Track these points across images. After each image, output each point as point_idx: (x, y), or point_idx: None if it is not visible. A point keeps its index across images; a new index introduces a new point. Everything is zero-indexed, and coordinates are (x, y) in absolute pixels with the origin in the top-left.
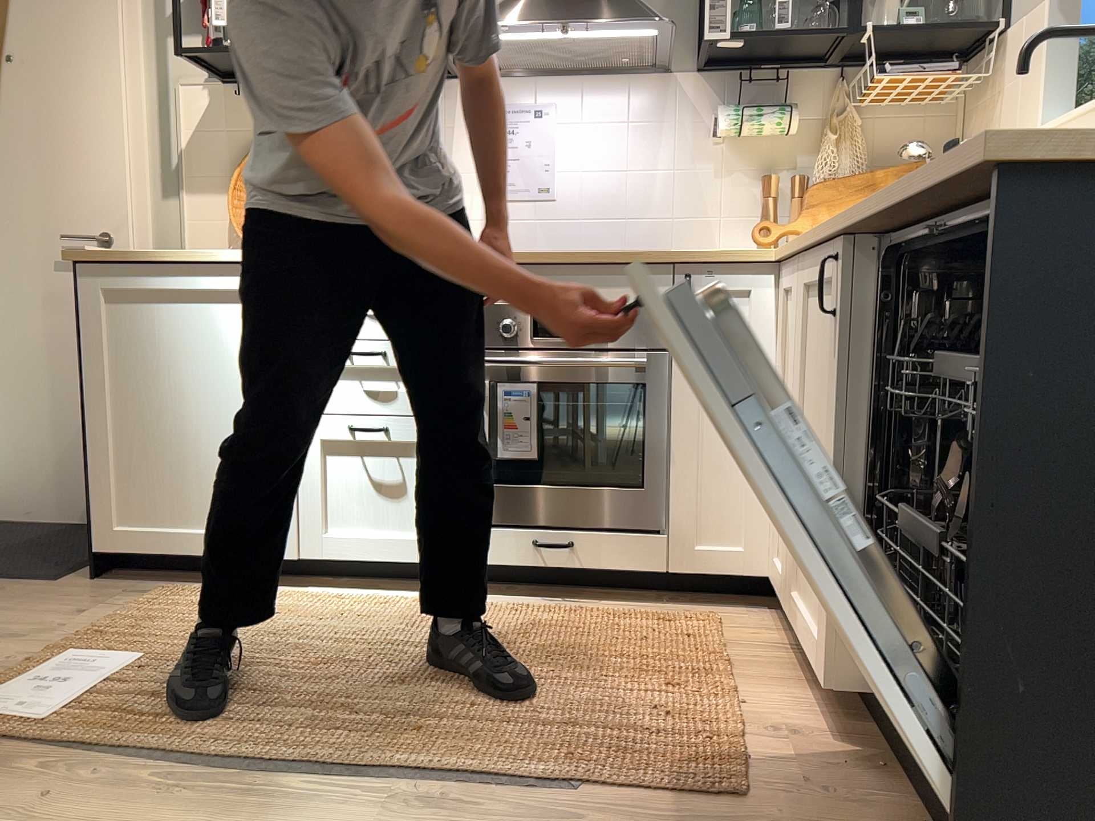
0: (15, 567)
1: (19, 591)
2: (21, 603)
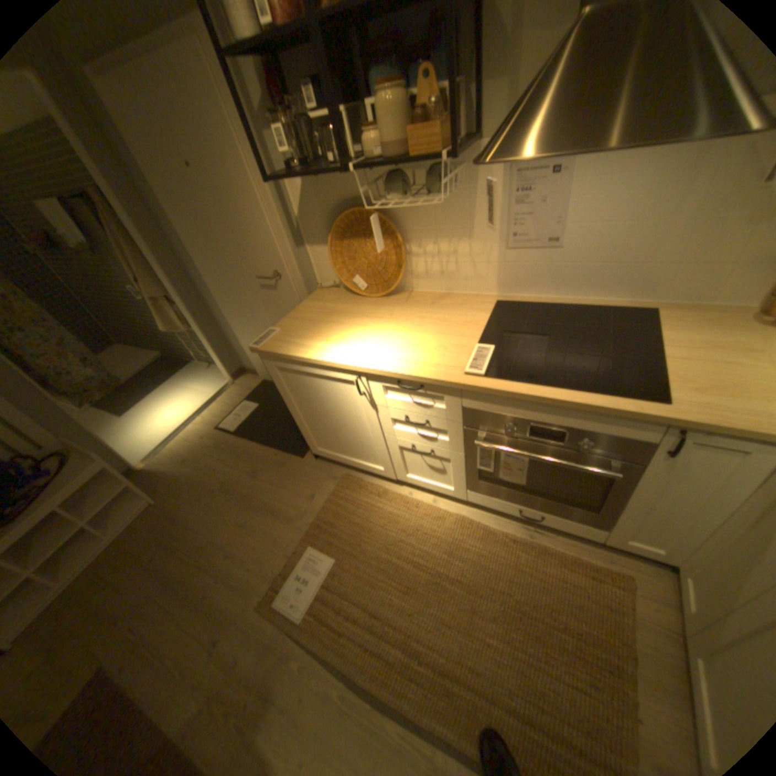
0: (288, 439)
1: (290, 465)
2: (291, 479)
